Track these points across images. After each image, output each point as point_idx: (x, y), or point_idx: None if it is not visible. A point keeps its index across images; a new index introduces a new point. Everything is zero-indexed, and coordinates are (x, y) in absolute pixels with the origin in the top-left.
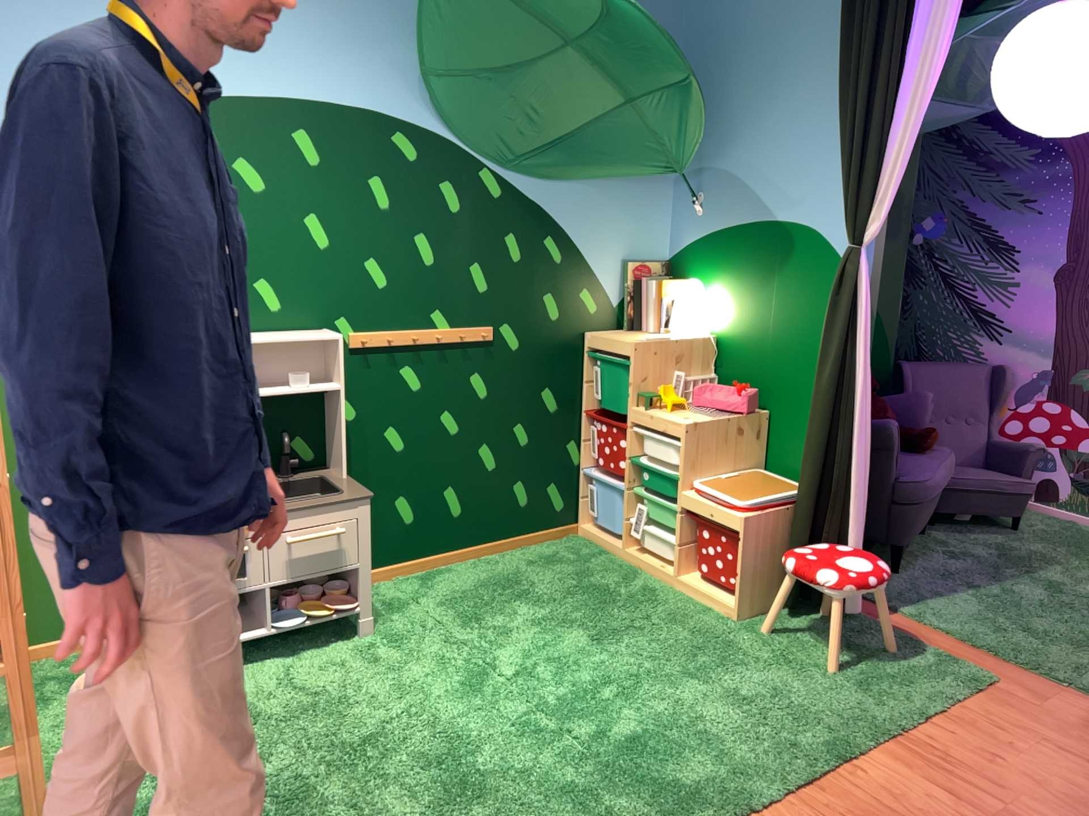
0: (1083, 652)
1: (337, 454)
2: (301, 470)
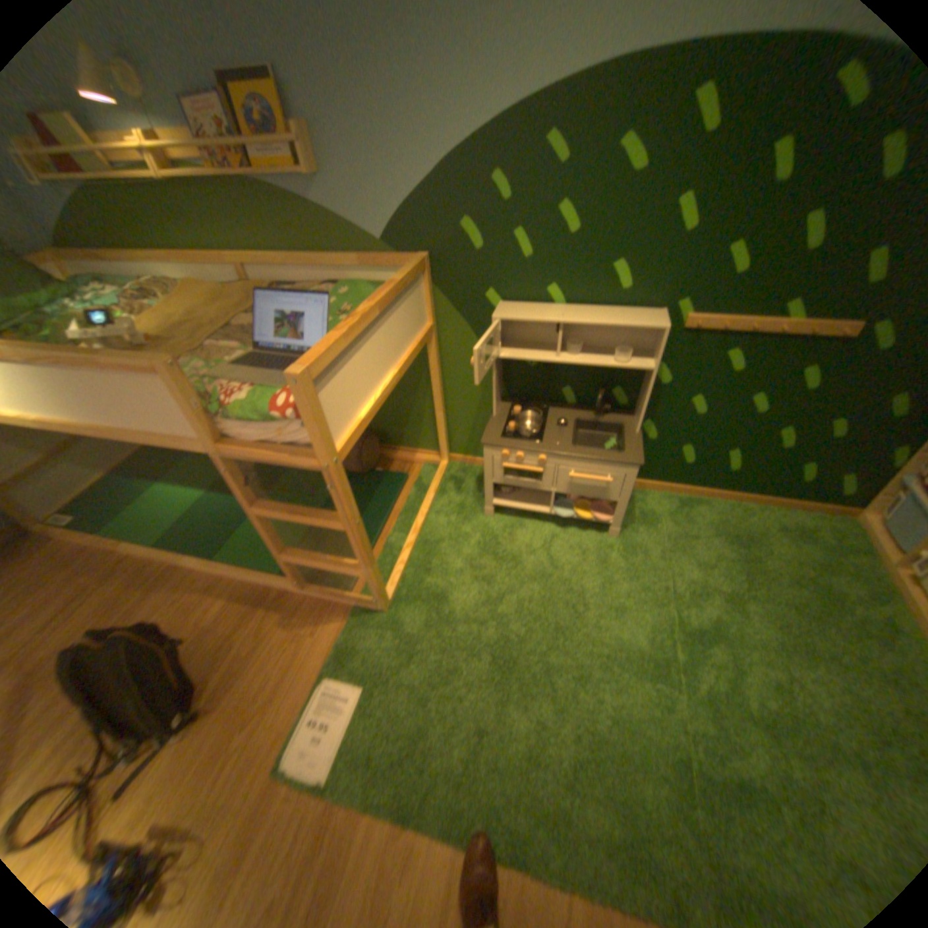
0: None
1: (638, 415)
2: (615, 411)
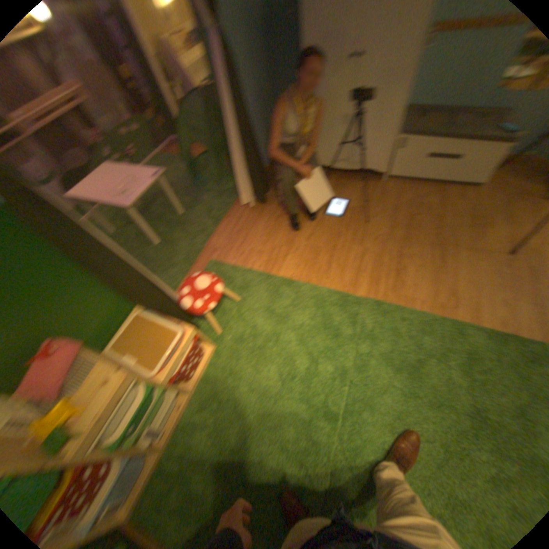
0: (180, 243)
1: None
2: None
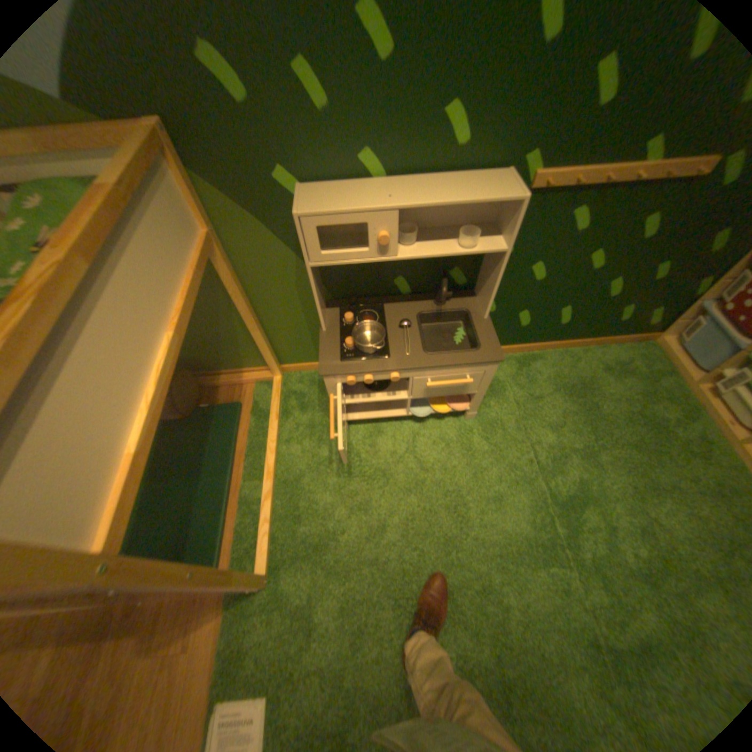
0: None
1: (485, 298)
2: (454, 291)
